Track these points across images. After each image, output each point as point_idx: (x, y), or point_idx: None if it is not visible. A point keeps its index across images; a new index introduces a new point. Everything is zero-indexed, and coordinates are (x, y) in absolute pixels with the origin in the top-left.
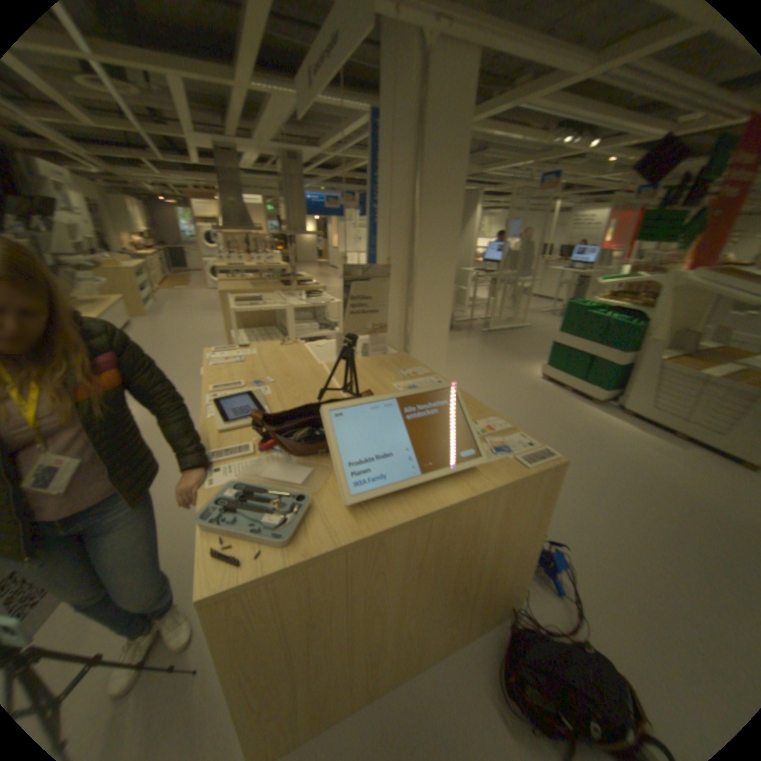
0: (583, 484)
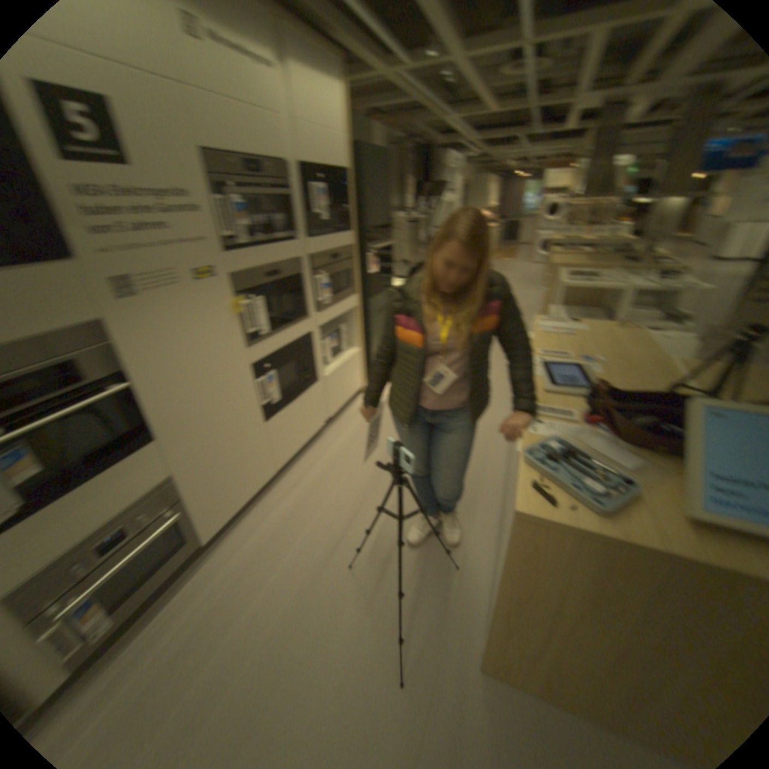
0: None
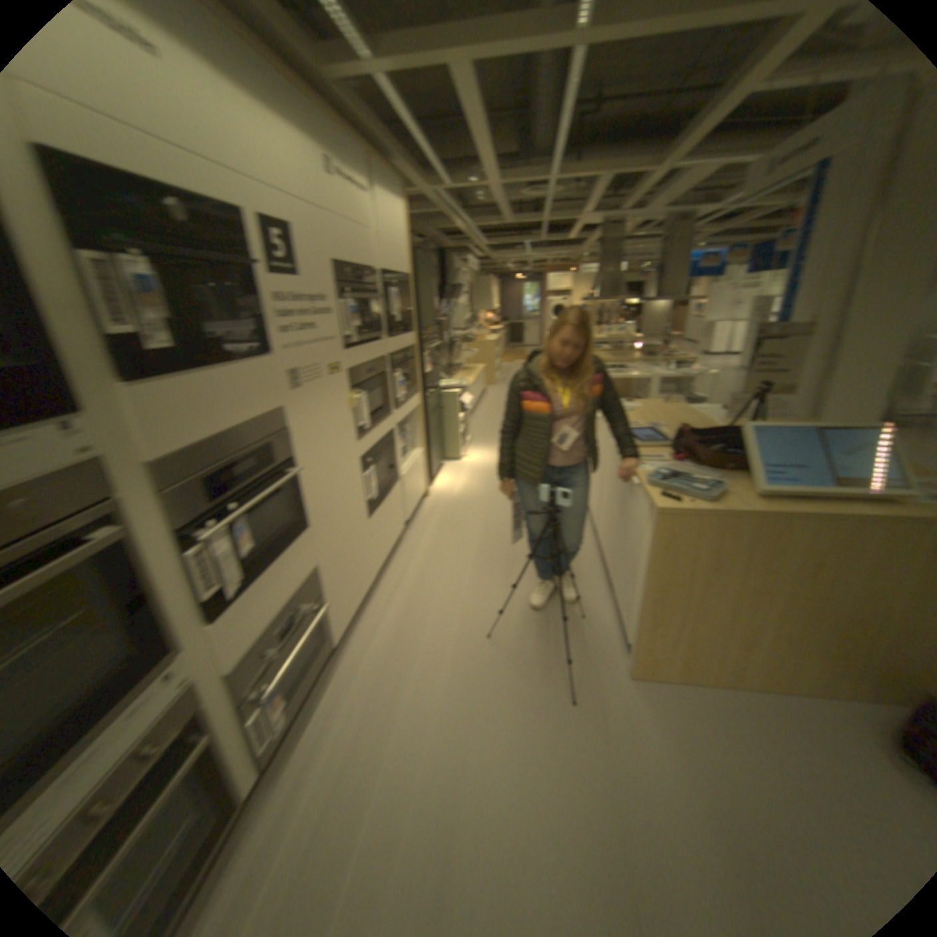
0: None
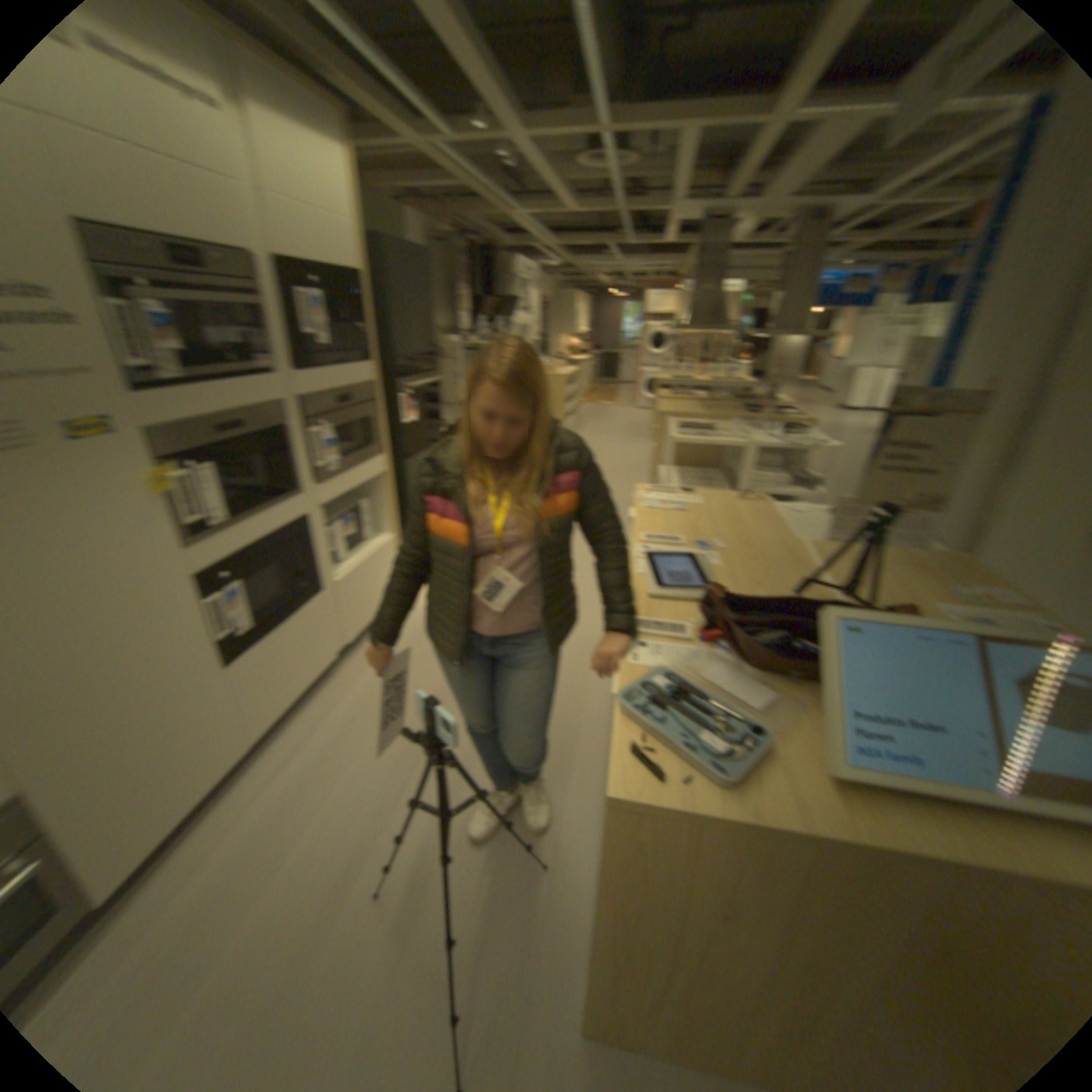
0: None
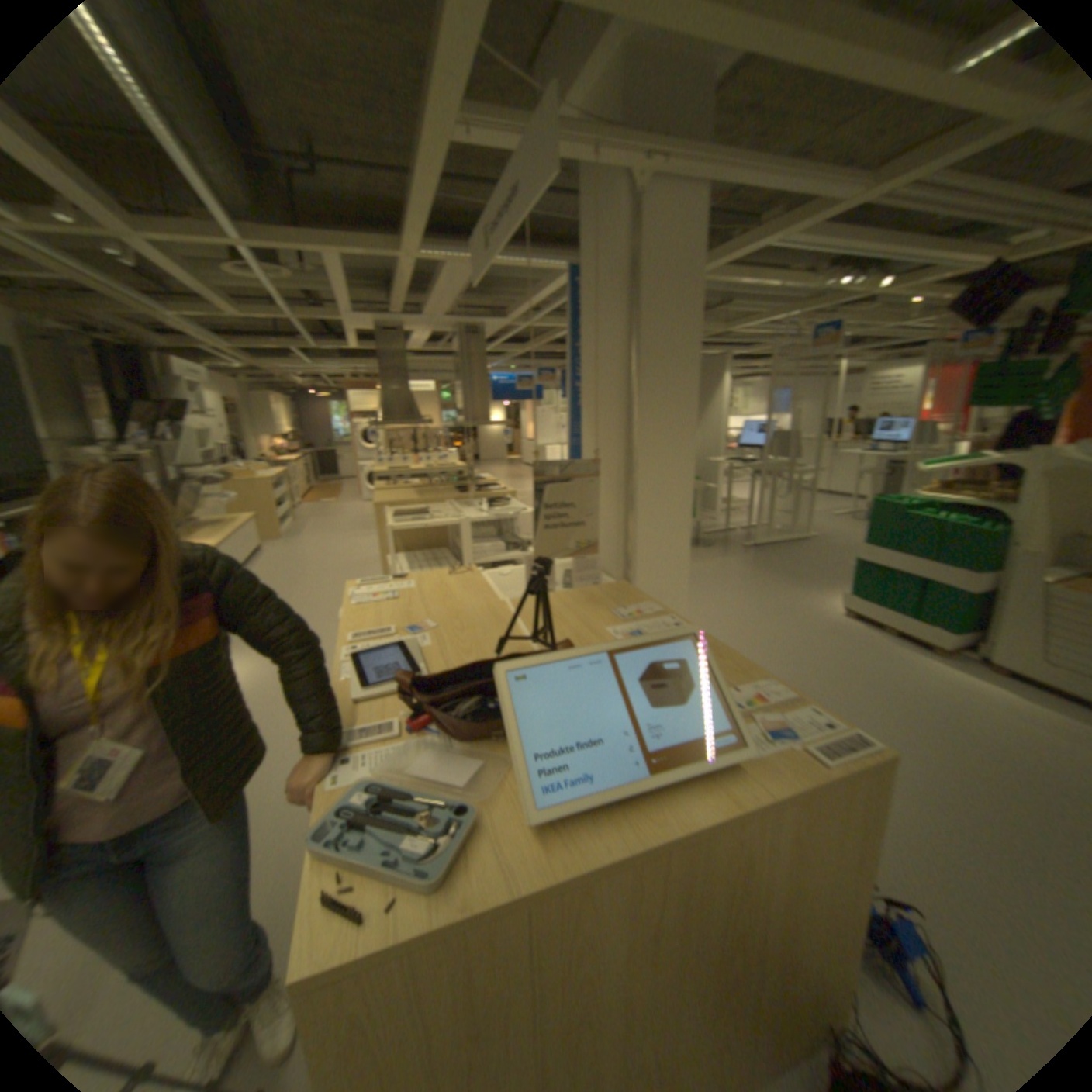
0: (936, 794)
